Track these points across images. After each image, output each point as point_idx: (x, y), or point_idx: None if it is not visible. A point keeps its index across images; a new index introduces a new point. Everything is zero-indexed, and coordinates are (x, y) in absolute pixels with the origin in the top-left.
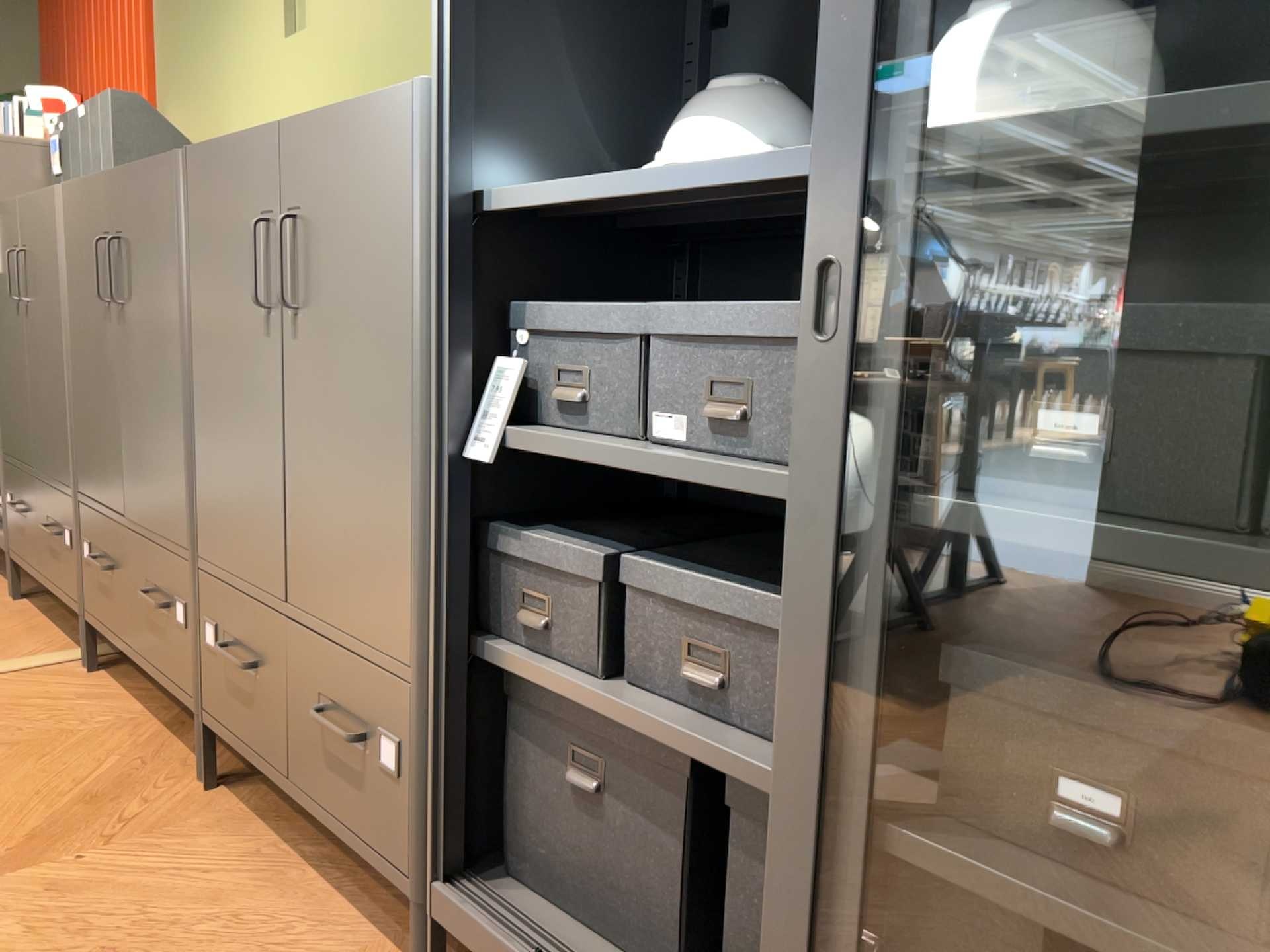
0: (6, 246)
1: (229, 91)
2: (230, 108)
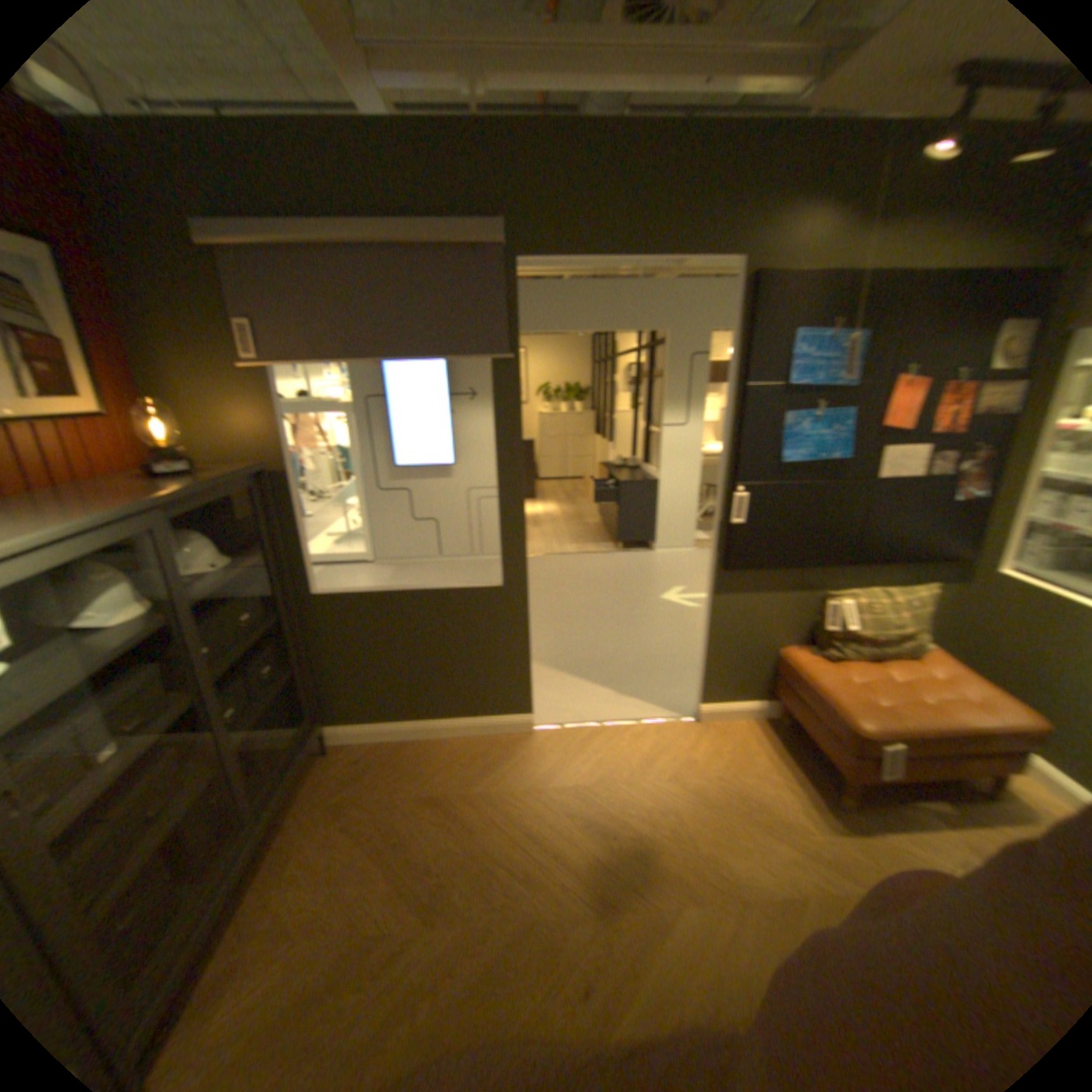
0: None
1: None
2: None
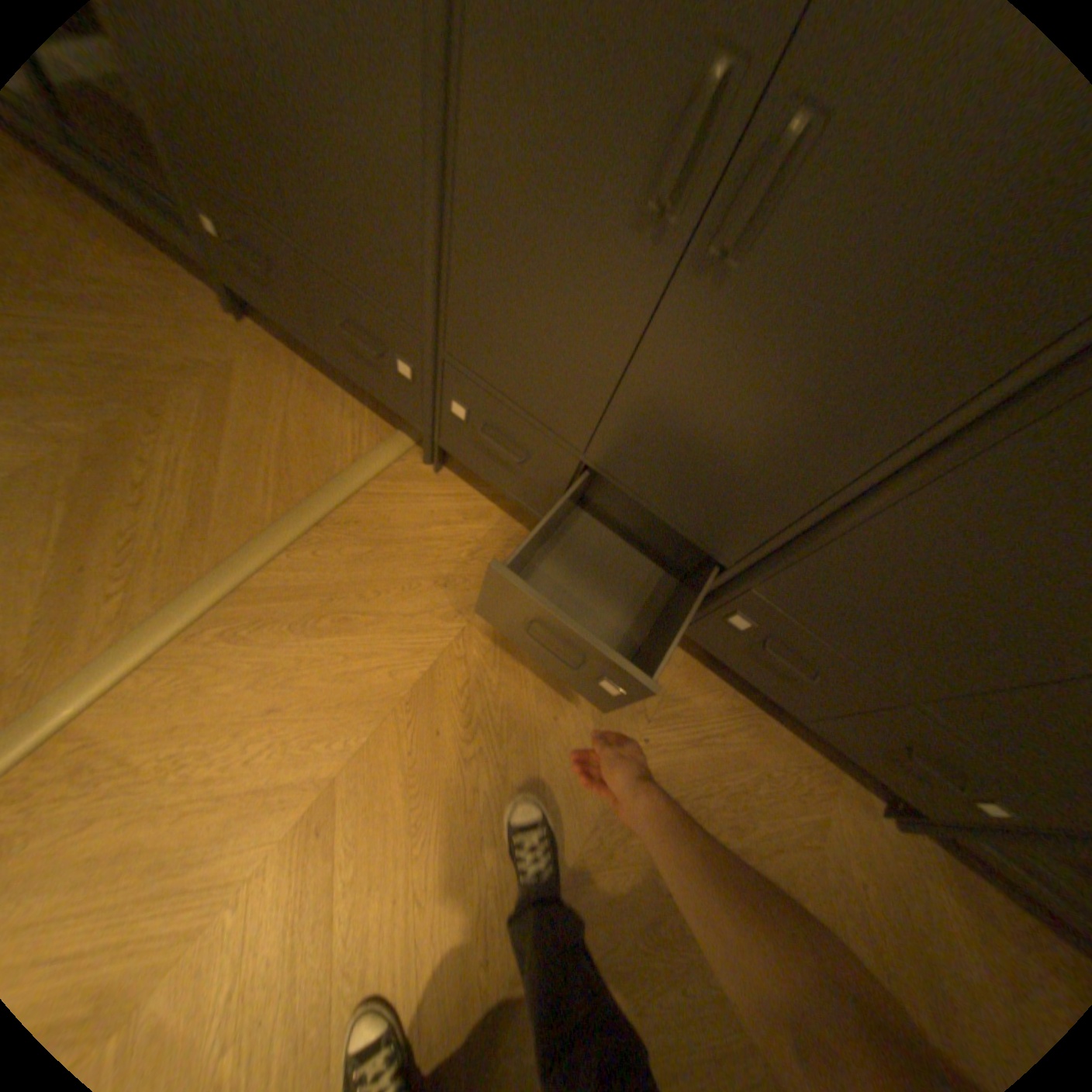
0: None
1: None
2: None
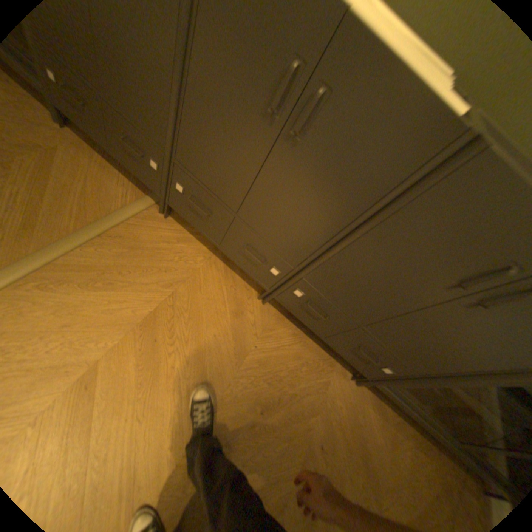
0: None
1: None
2: None
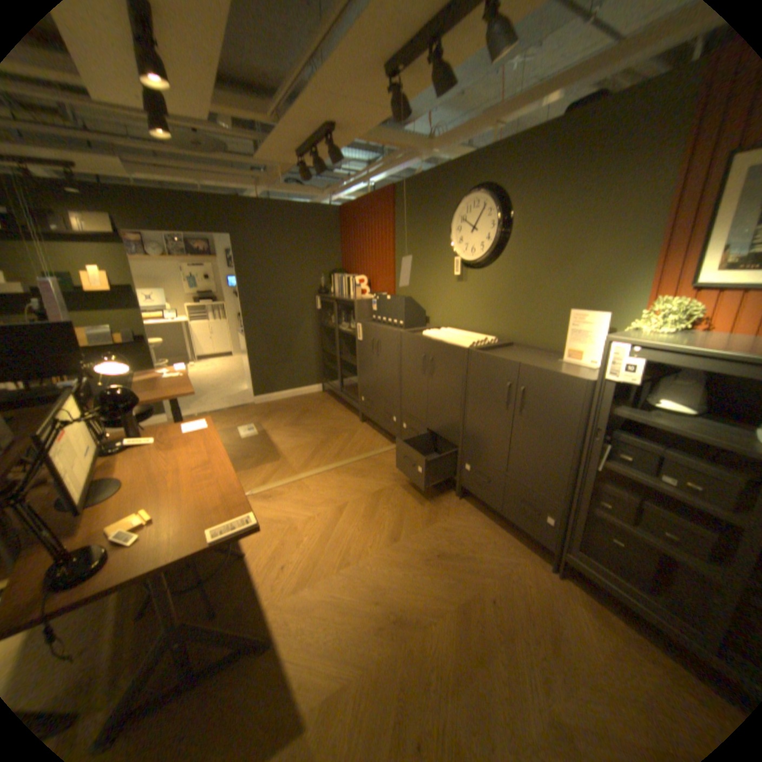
0: (367, 335)
1: (429, 288)
2: (429, 293)
